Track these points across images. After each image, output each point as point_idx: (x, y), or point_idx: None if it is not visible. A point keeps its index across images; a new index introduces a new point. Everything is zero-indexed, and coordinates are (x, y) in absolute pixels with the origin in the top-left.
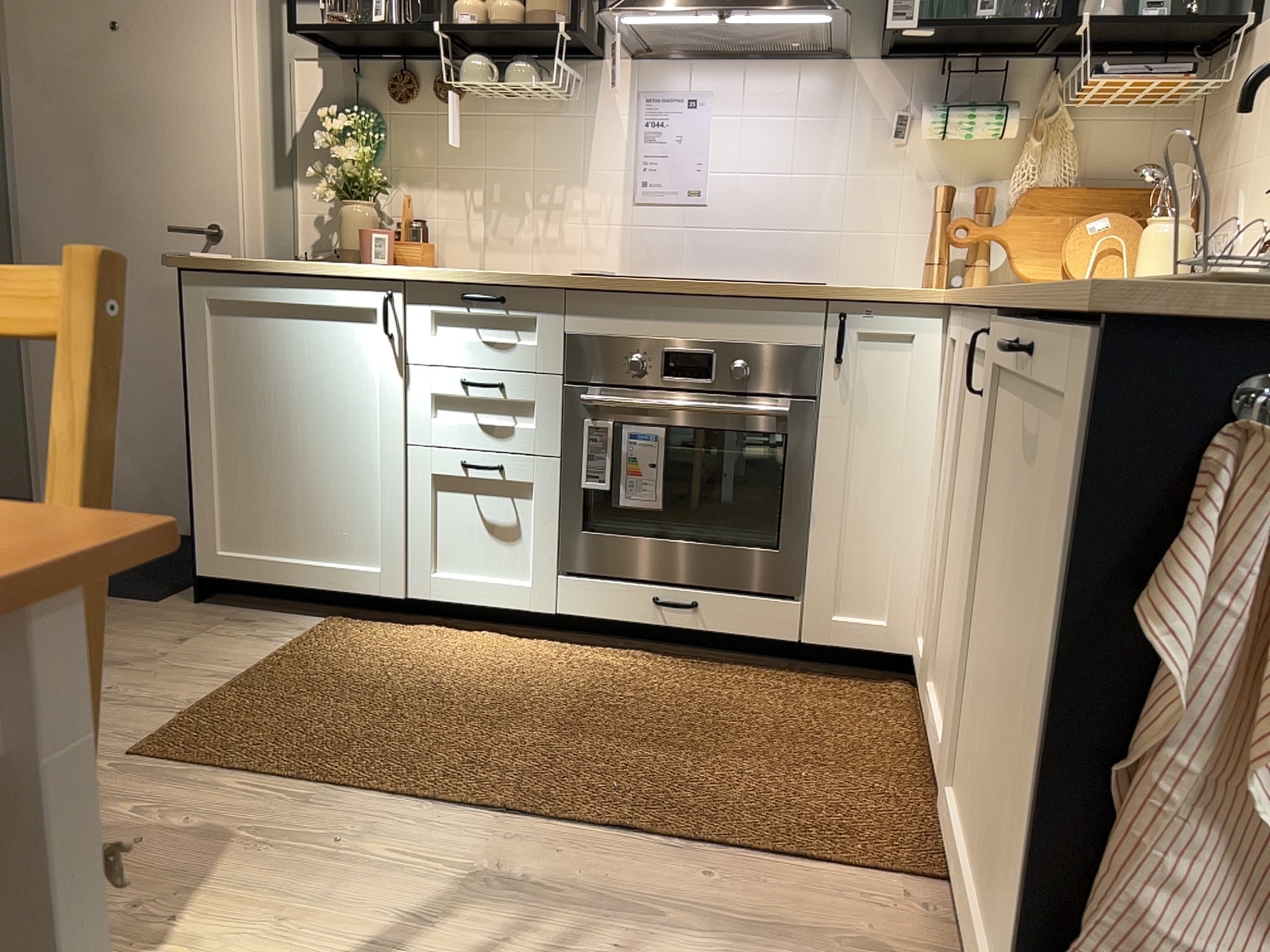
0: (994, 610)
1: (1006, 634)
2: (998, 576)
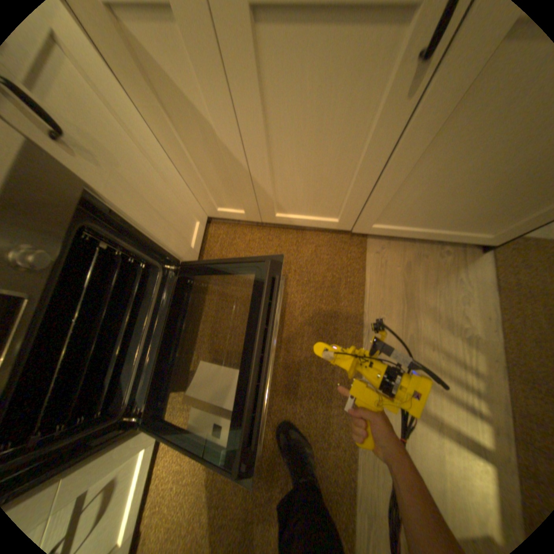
0: (441, 168)
1: (478, 171)
2: (453, 154)
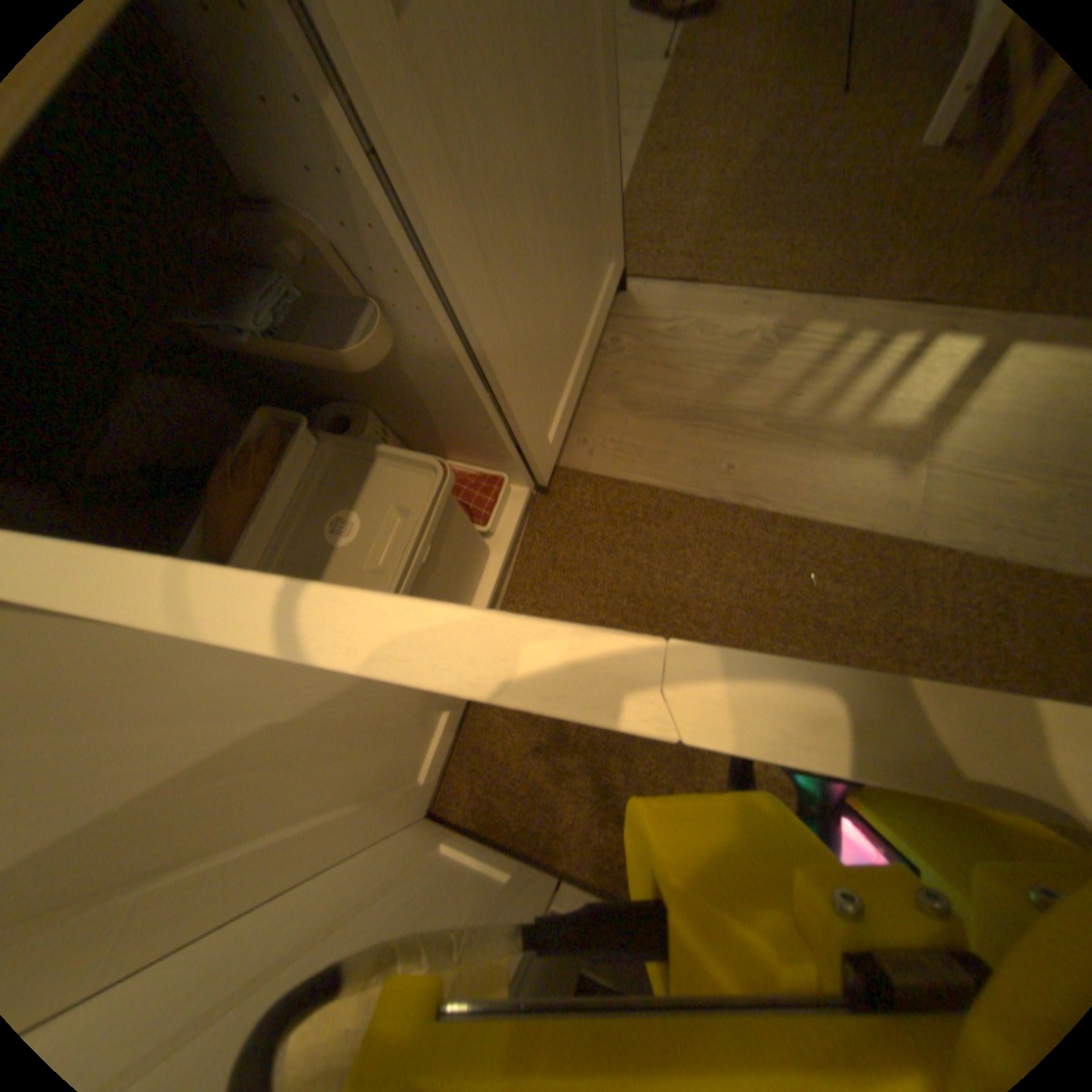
0: (524, 268)
1: (545, 217)
2: (515, 236)
